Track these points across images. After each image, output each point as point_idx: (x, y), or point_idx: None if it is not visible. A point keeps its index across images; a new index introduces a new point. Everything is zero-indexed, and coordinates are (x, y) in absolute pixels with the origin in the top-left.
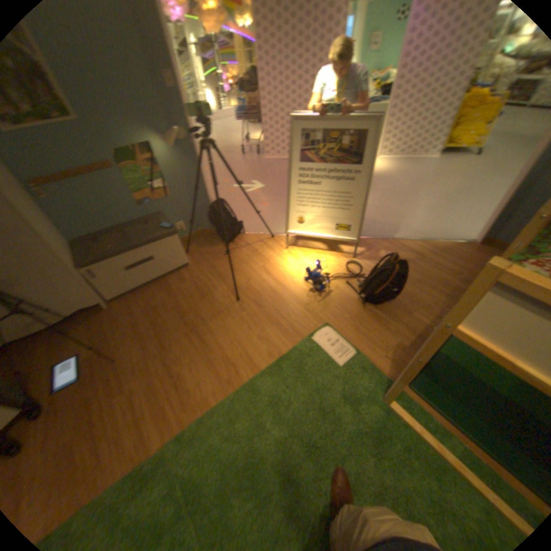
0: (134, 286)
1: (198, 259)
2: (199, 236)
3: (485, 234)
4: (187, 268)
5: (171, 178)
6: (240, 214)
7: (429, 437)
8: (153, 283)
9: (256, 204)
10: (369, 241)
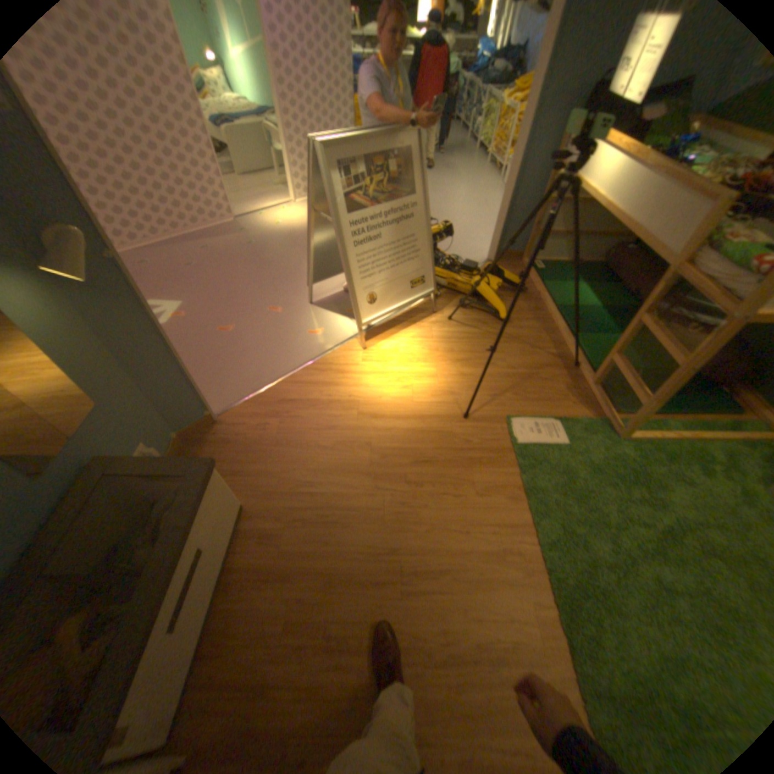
0: (190, 646)
1: (239, 485)
2: (176, 450)
3: (493, 251)
4: (242, 514)
5: (73, 363)
6: (202, 367)
7: (664, 434)
8: (213, 602)
9: (205, 335)
10: (417, 306)
